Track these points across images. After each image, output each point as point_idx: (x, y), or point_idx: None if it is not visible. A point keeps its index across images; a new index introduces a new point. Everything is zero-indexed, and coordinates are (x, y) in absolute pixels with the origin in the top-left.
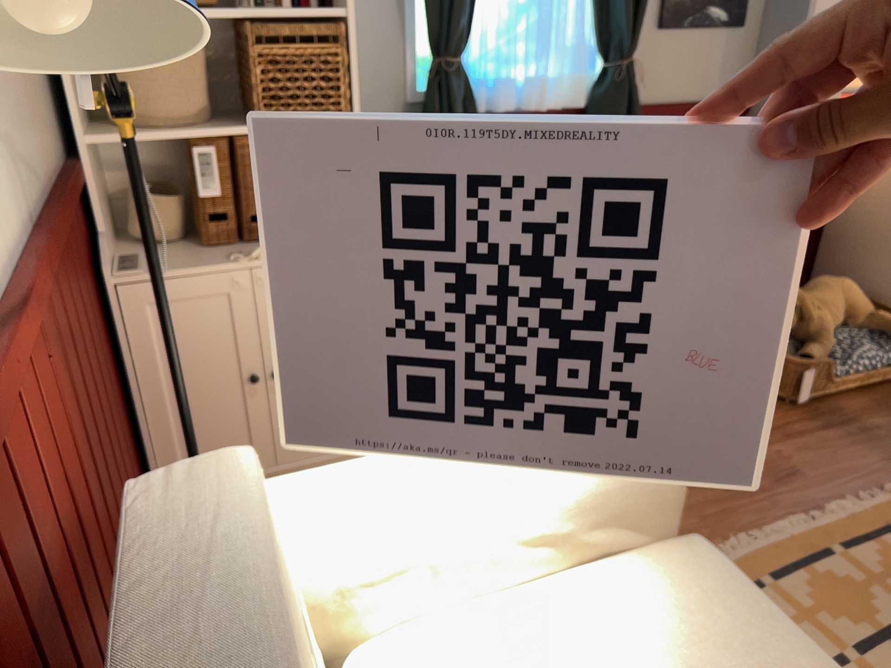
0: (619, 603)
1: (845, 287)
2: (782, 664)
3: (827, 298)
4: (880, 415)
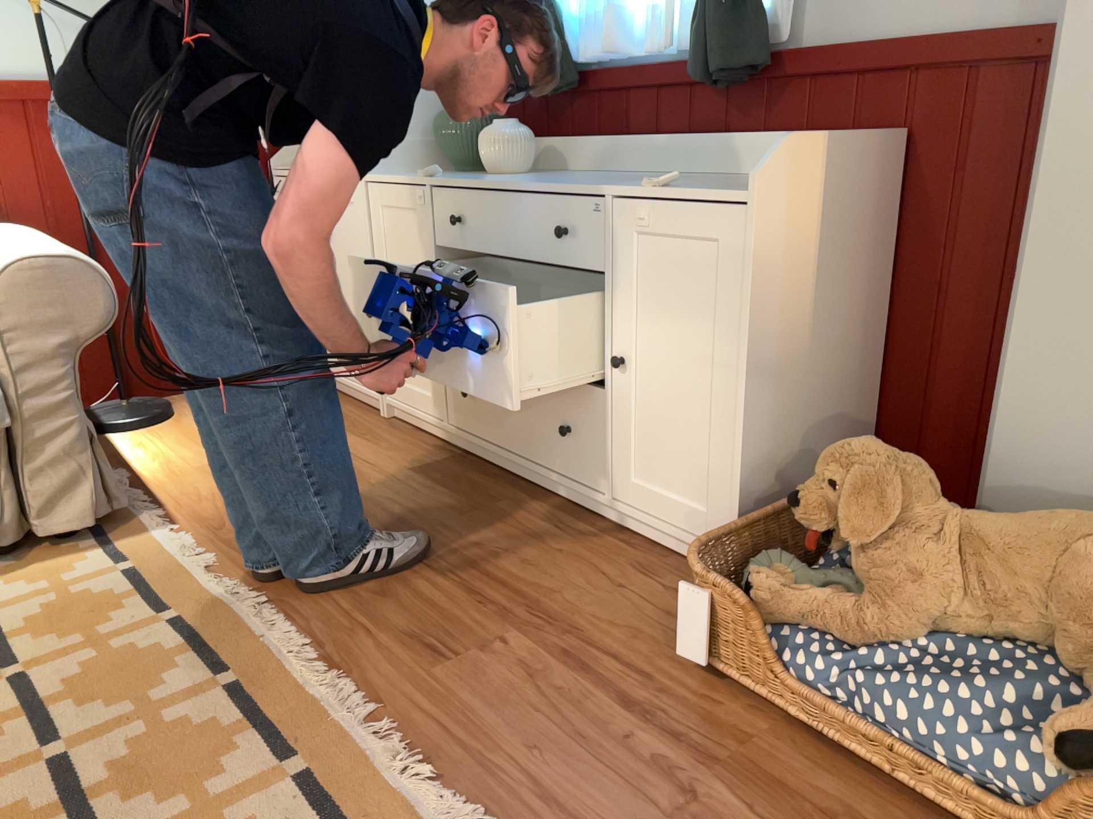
0: None
1: (1087, 539)
2: None
3: (998, 535)
4: (767, 804)
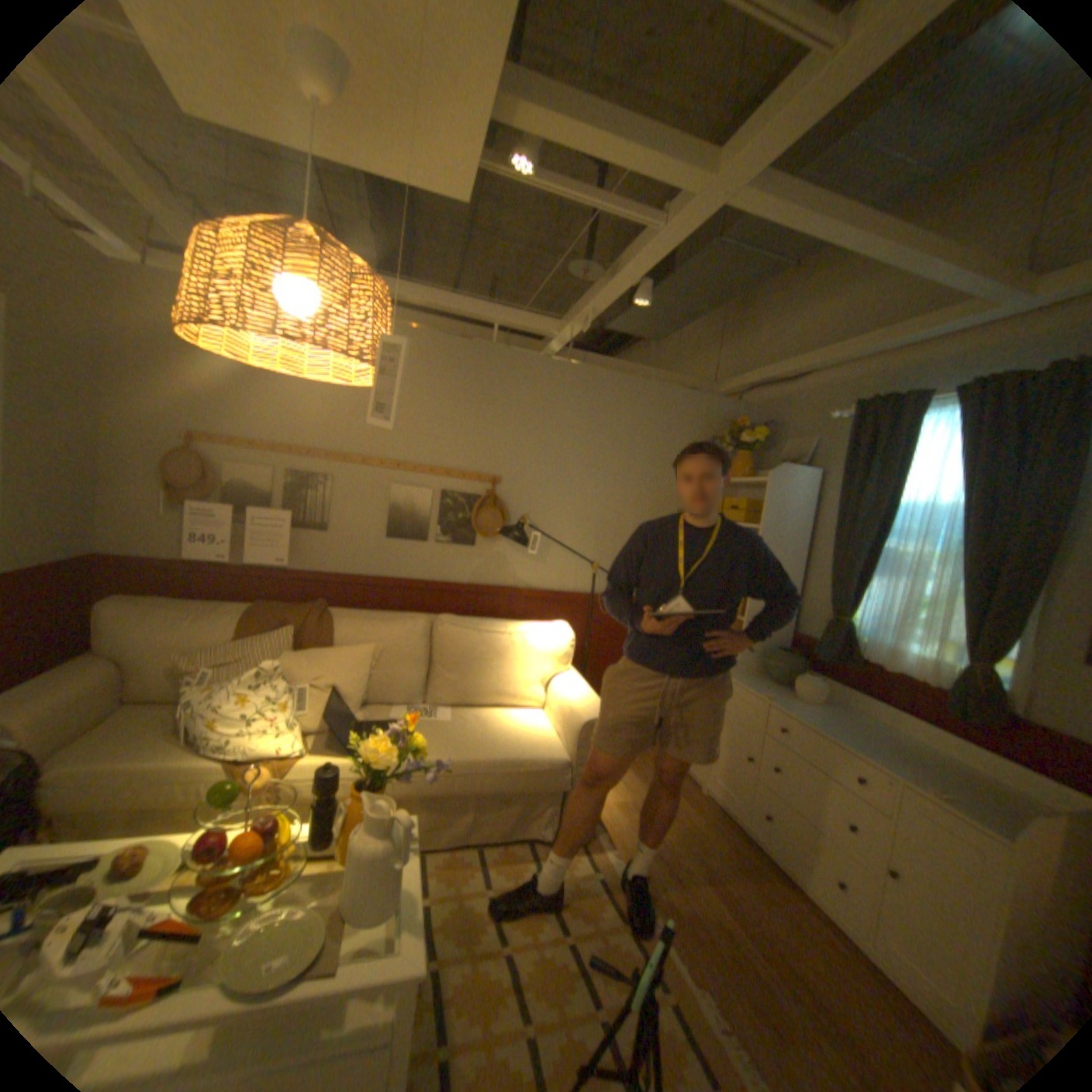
0: (538, 734)
1: None
2: (506, 751)
3: None
4: None
